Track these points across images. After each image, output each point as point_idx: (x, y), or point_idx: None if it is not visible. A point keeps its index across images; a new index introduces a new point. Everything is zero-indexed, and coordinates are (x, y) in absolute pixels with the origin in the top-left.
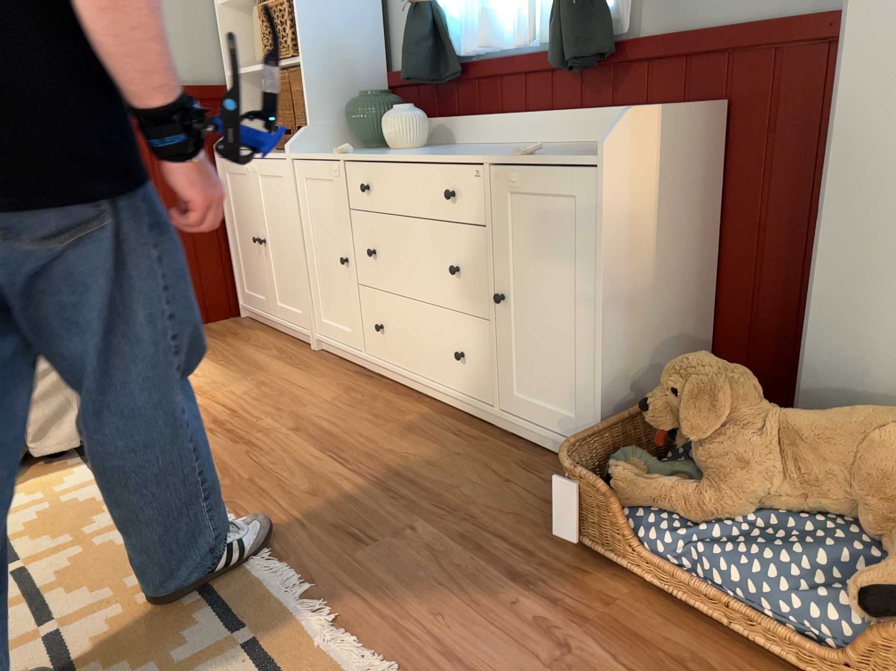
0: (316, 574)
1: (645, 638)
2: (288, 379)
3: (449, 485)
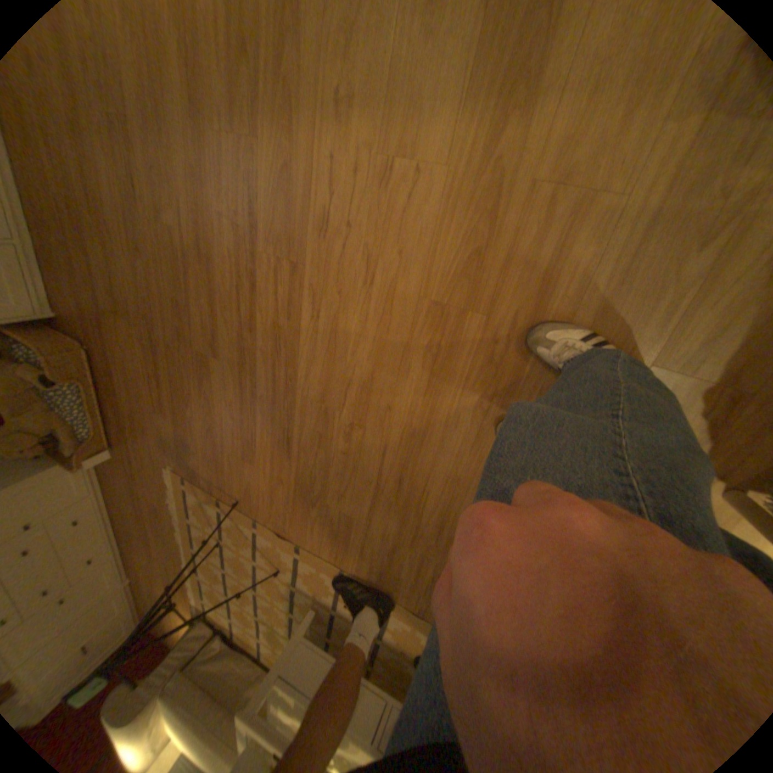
0: (162, 515)
1: (110, 422)
2: (137, 578)
3: (119, 494)
